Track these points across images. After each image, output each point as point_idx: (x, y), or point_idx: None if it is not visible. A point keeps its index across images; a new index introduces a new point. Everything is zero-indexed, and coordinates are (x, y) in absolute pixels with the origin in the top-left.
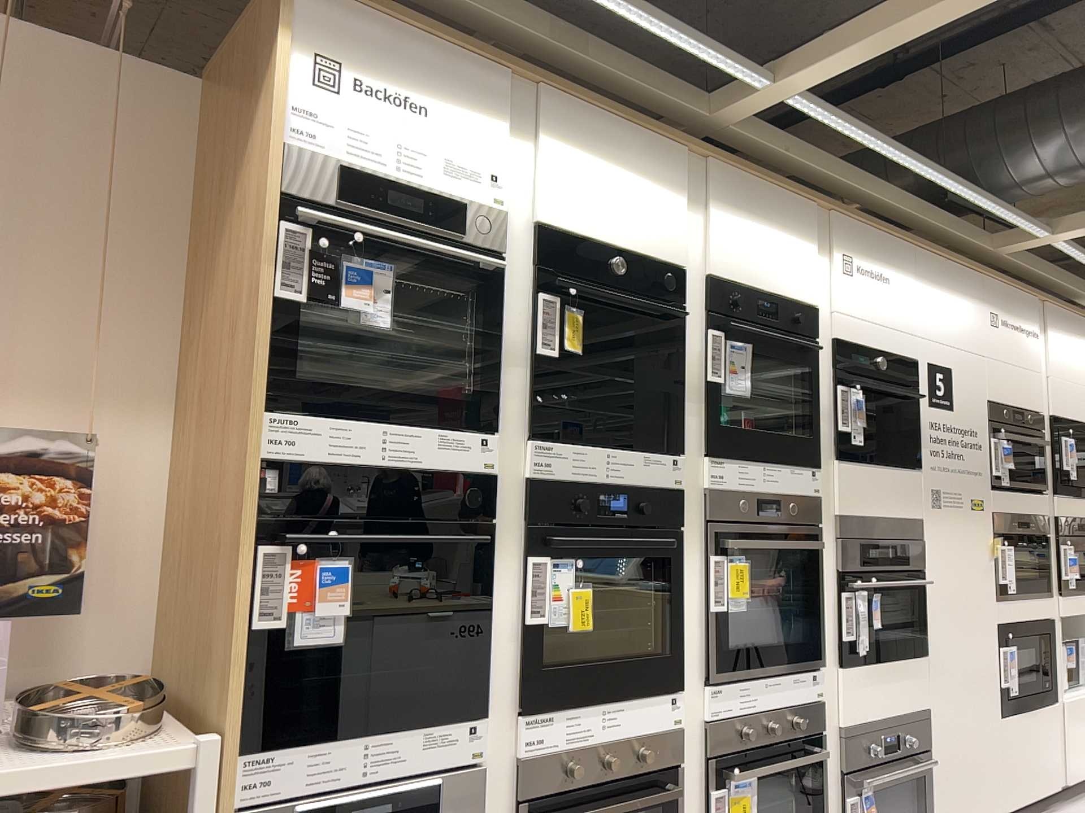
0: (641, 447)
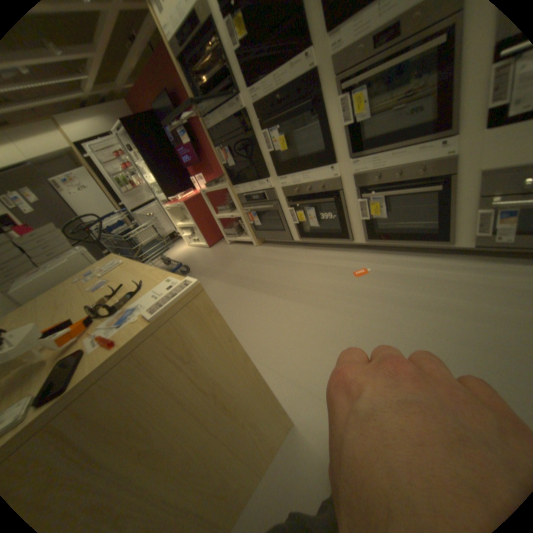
0: (289, 56)
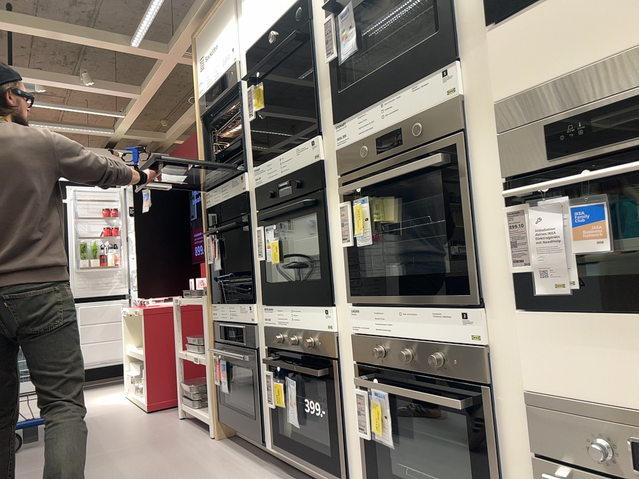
0: (298, 143)
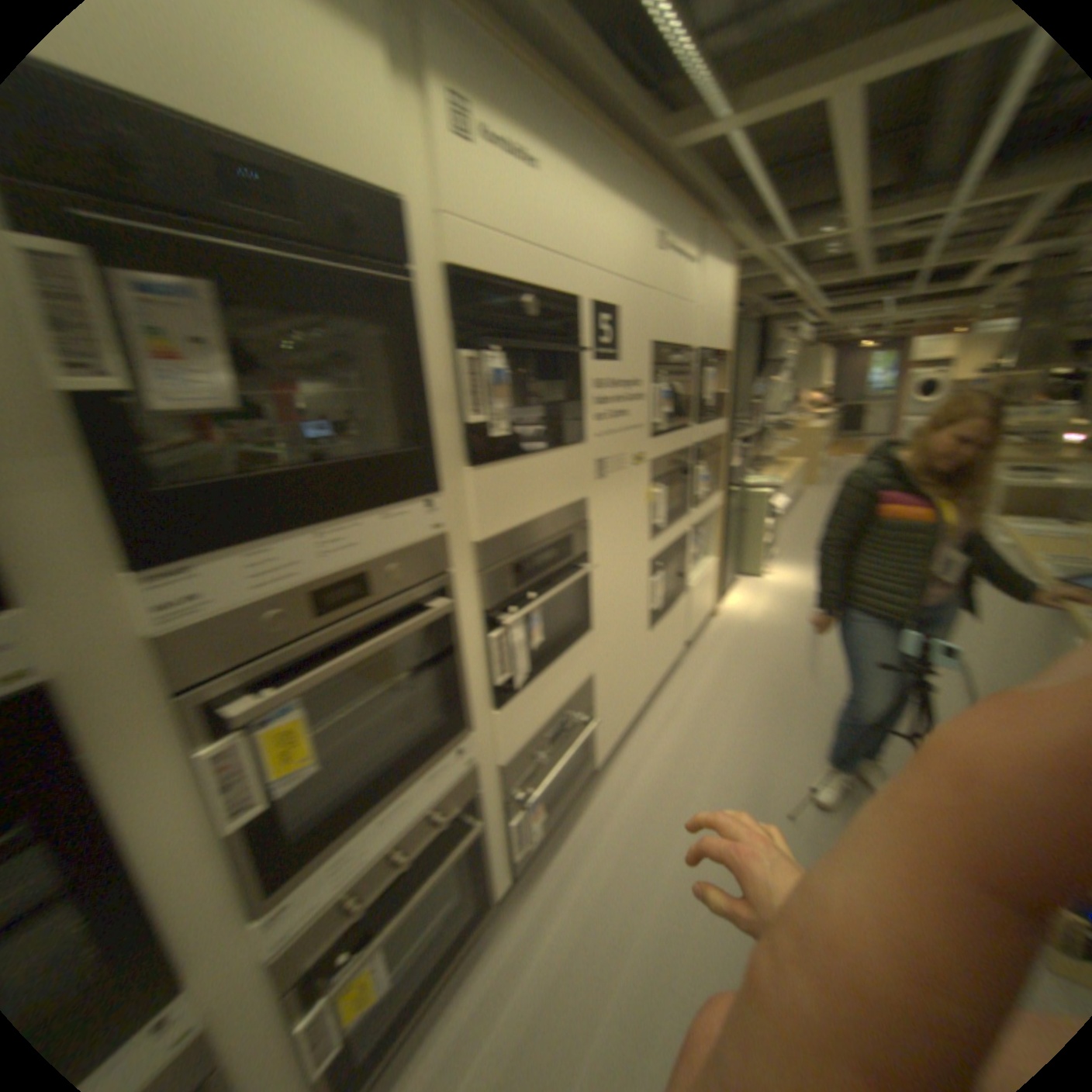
0: None
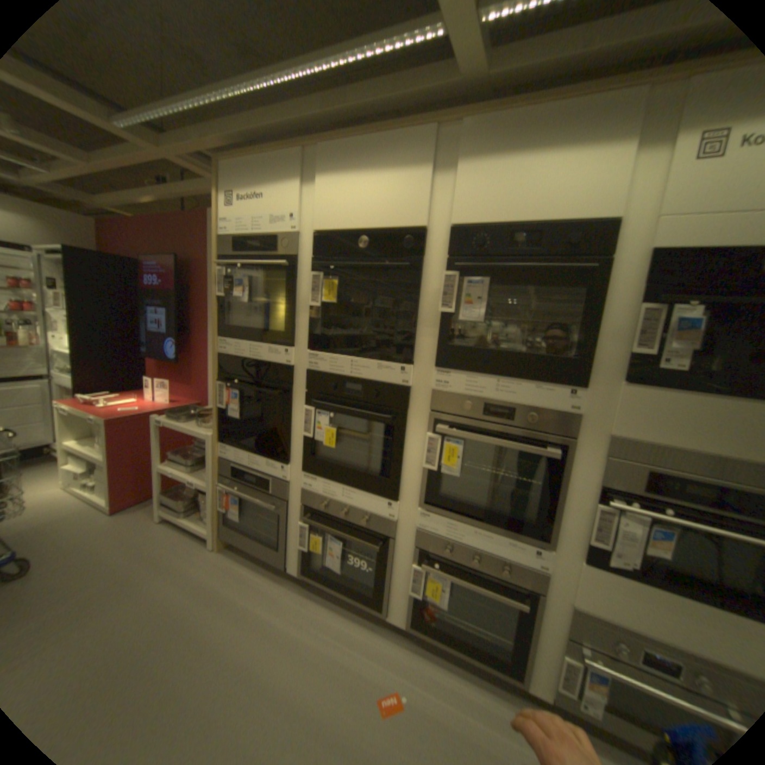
0: (380, 360)
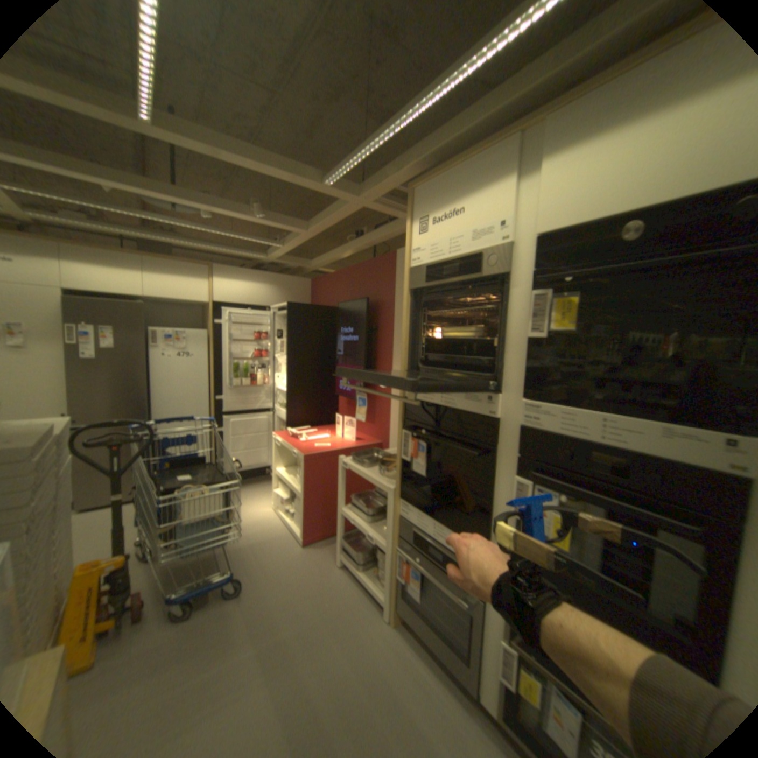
0: (671, 419)
